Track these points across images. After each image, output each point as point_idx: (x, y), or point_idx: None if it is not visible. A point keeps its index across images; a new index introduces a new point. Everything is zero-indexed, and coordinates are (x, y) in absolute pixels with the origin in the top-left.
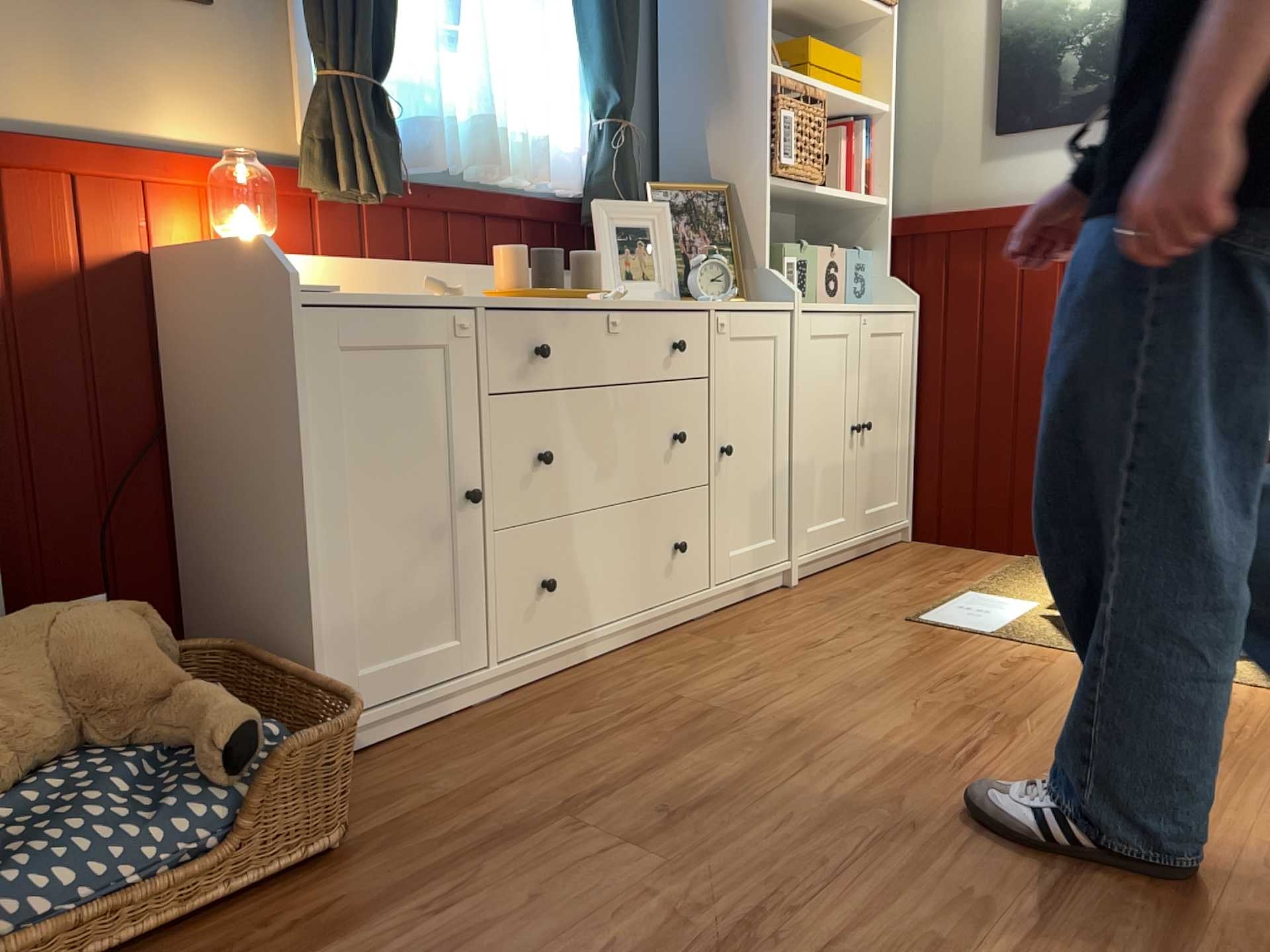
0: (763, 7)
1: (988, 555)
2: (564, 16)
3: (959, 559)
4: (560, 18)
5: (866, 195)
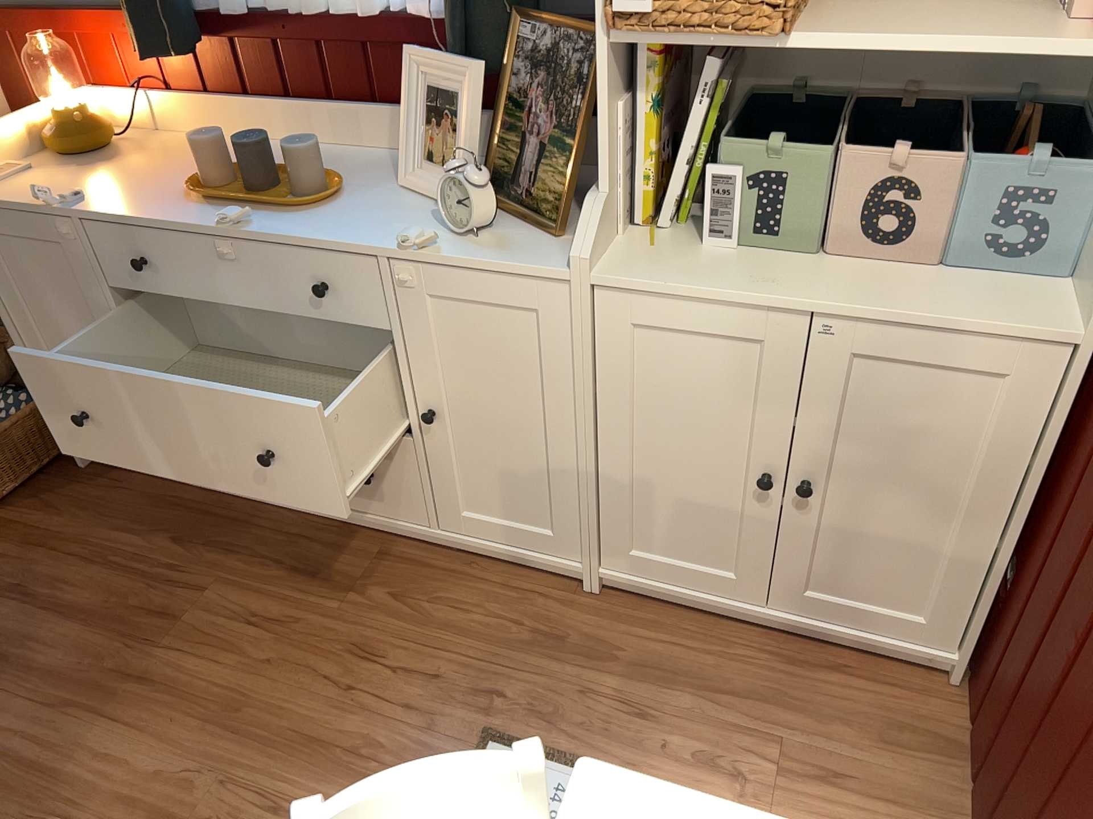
0: None
1: (936, 807)
2: None
3: (872, 763)
4: None
5: None
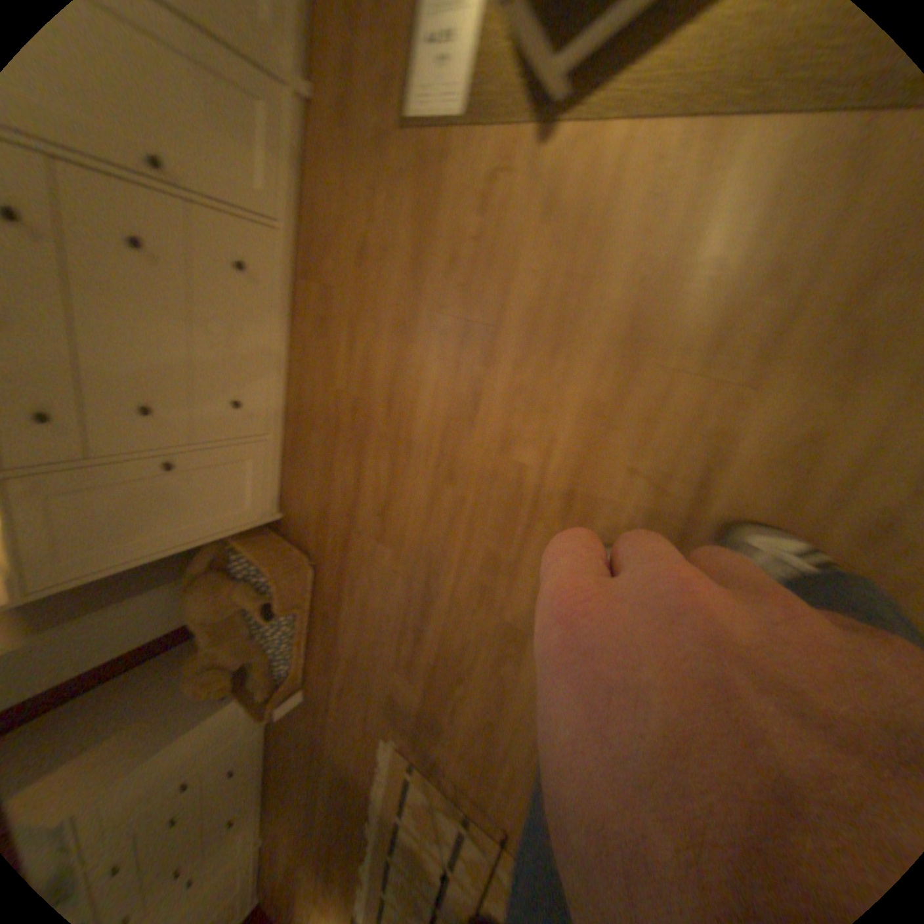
0: None
1: None
2: None
3: None
4: None
5: None
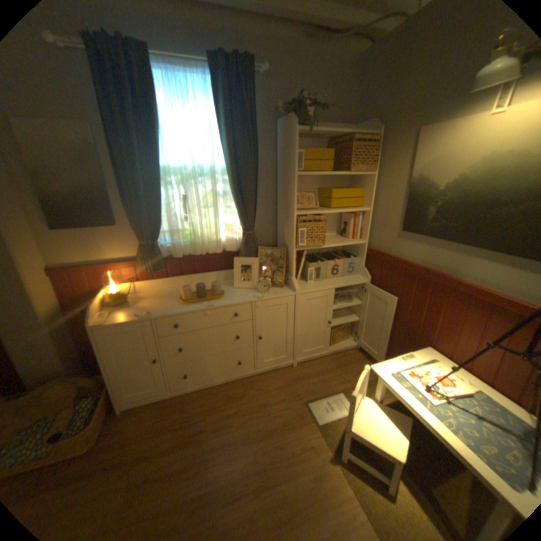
0: (294, 192)
1: None
2: (230, 199)
3: (363, 368)
4: (230, 199)
5: (359, 237)
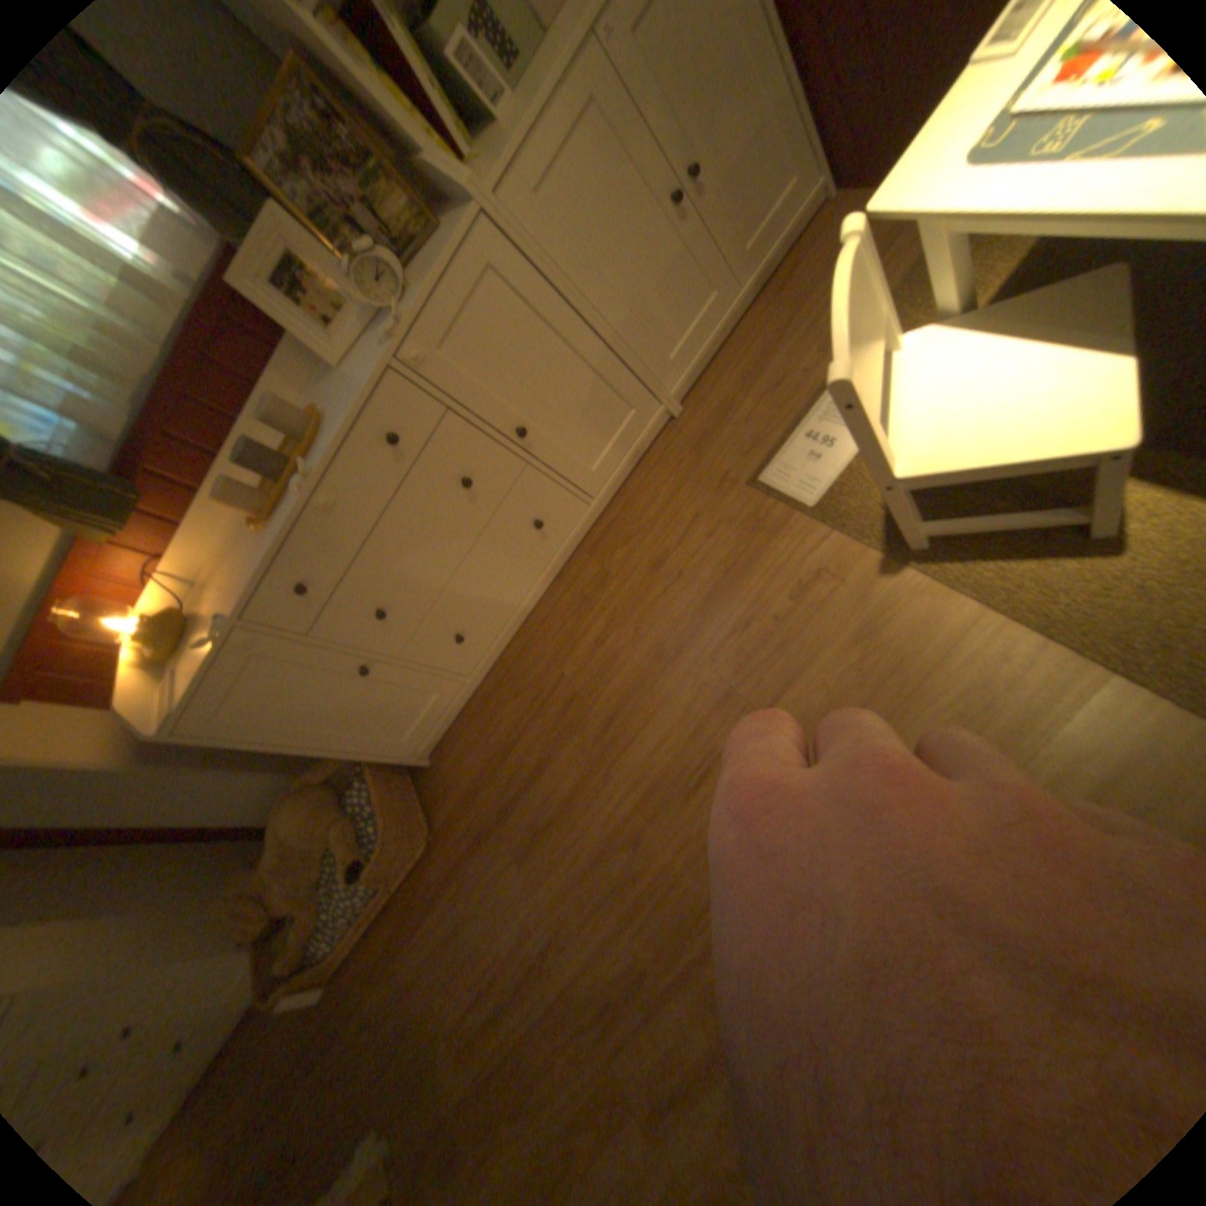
0: None
1: None
2: None
3: None
4: None
5: None
